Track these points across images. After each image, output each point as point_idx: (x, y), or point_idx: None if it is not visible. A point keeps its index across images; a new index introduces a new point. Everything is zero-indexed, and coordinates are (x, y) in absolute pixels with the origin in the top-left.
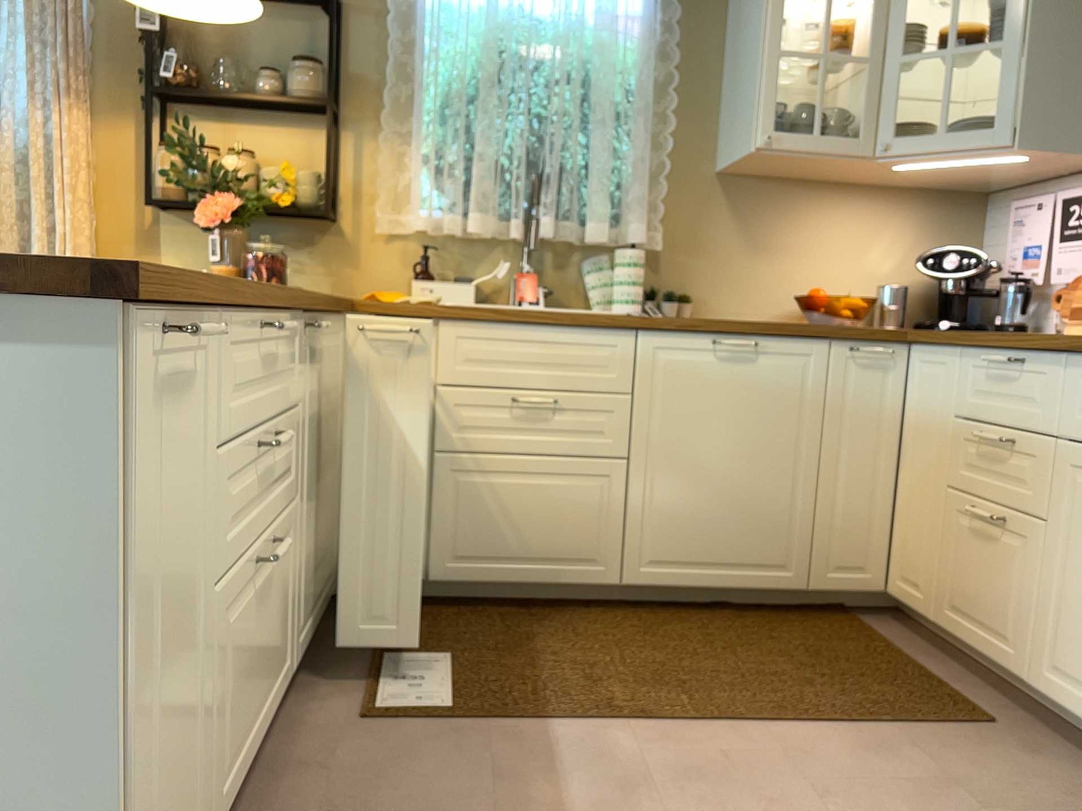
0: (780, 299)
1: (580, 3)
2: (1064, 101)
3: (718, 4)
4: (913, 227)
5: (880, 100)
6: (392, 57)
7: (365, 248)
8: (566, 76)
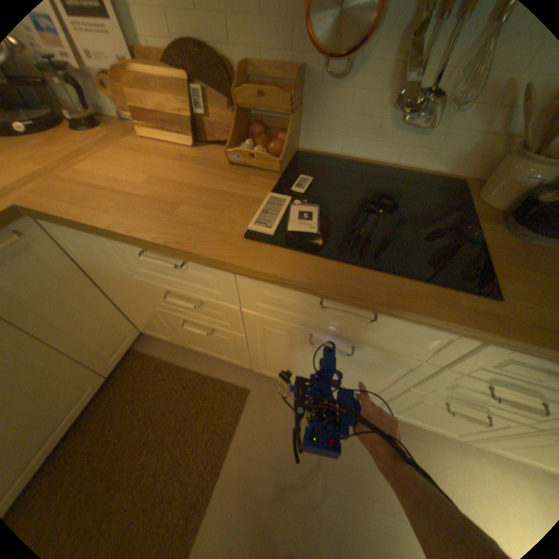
0: None
1: None
2: None
3: None
4: None
5: None
6: None
7: None
8: None
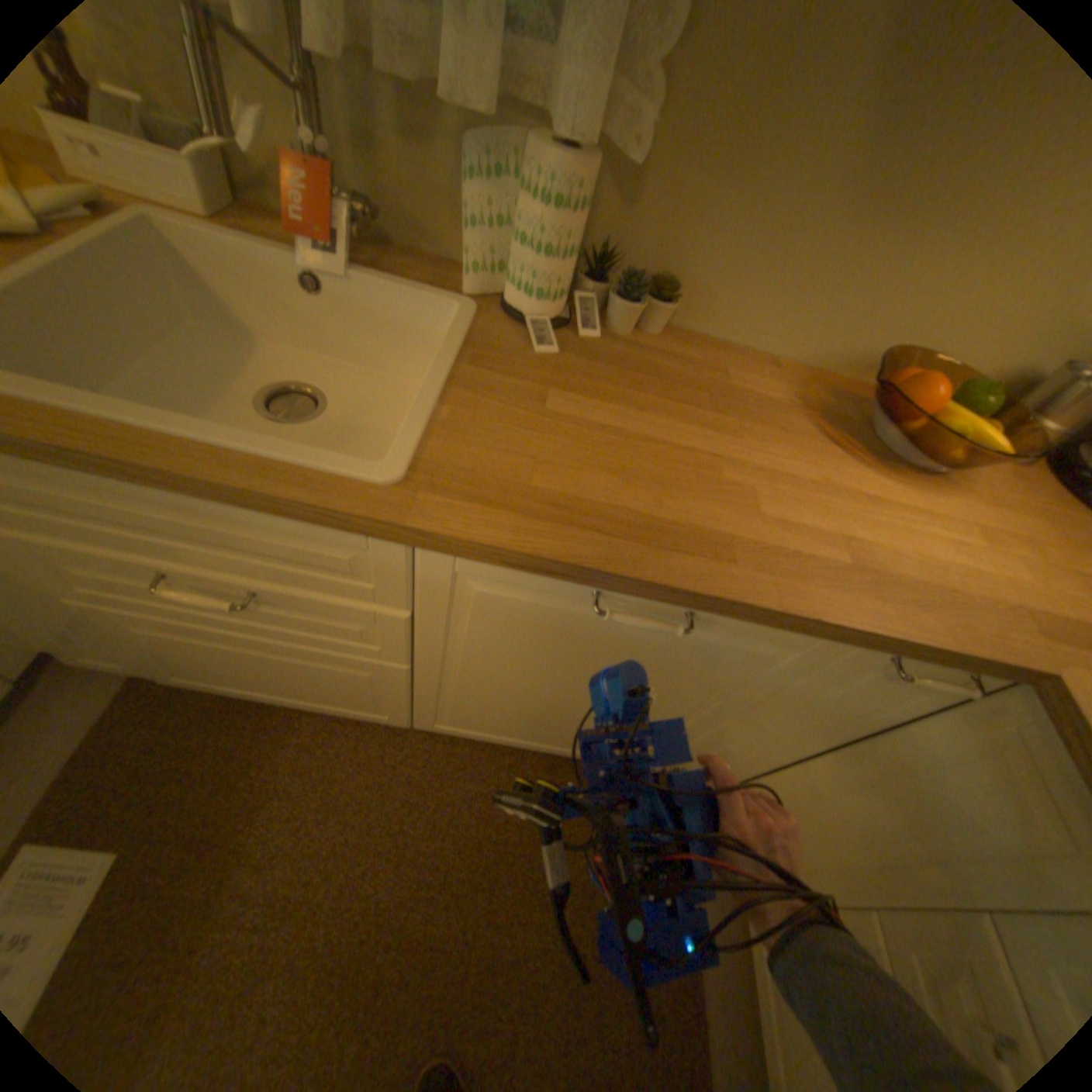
0: (855, 330)
1: None
2: None
3: None
4: None
5: None
6: None
7: None
8: None
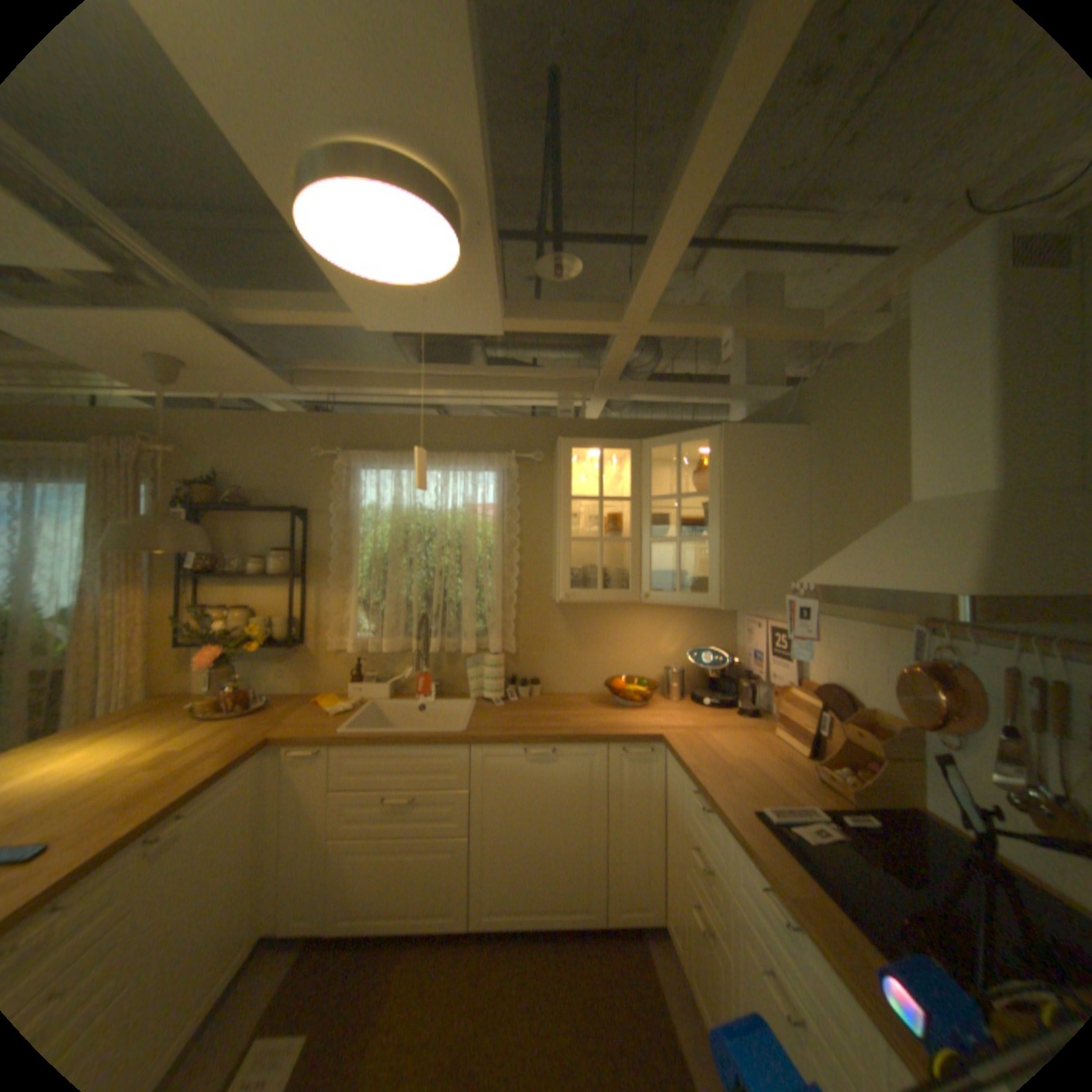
0: (601, 678)
1: (456, 500)
2: (752, 578)
3: (546, 493)
4: (687, 625)
5: (641, 565)
6: (335, 543)
7: (322, 660)
8: (449, 544)
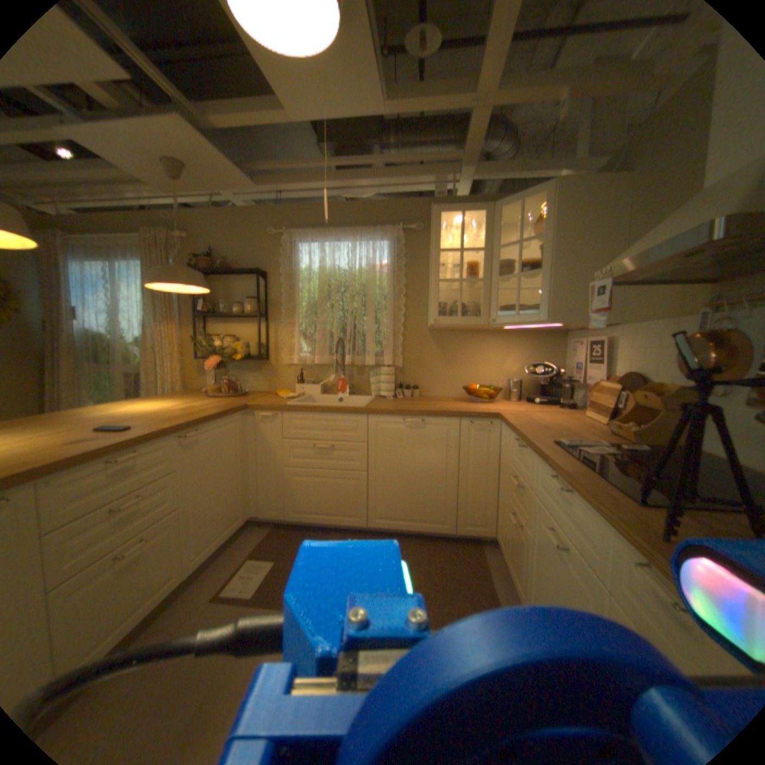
0: (461, 386)
1: (361, 262)
2: (574, 298)
3: (424, 255)
4: (527, 350)
5: (491, 298)
6: (284, 293)
7: (279, 370)
8: (357, 293)
